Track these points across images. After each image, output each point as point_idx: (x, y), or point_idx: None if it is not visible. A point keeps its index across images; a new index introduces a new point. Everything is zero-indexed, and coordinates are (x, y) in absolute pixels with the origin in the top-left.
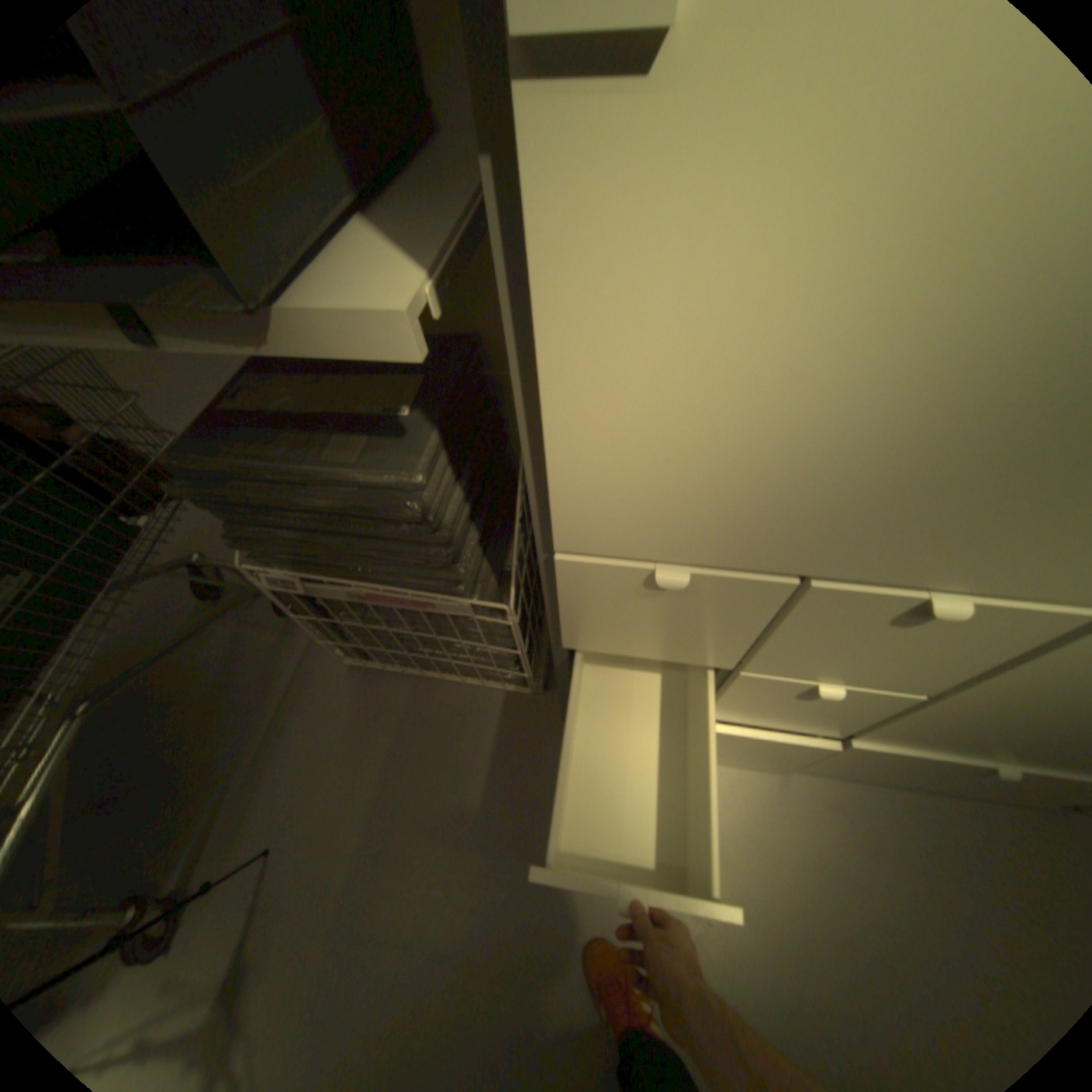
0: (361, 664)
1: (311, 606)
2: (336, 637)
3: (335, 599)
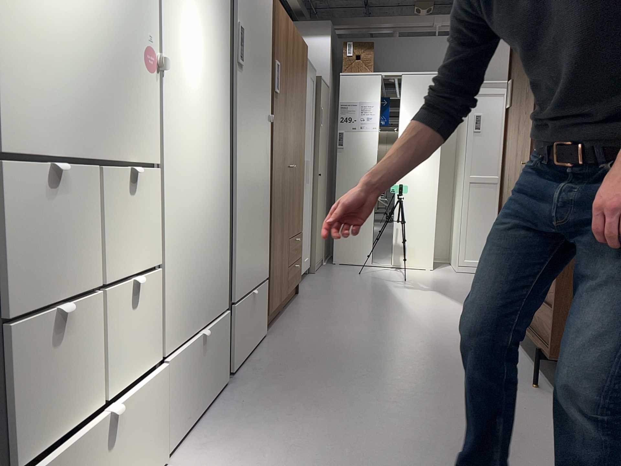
0: None
1: None
2: None
3: None
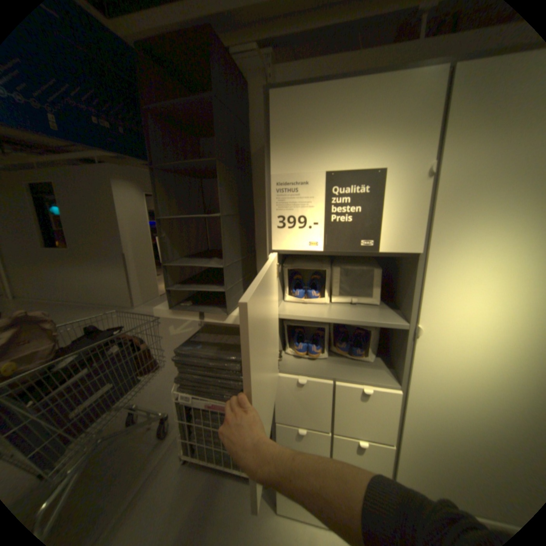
0: (188, 461)
1: (186, 416)
2: (185, 440)
3: (197, 411)
